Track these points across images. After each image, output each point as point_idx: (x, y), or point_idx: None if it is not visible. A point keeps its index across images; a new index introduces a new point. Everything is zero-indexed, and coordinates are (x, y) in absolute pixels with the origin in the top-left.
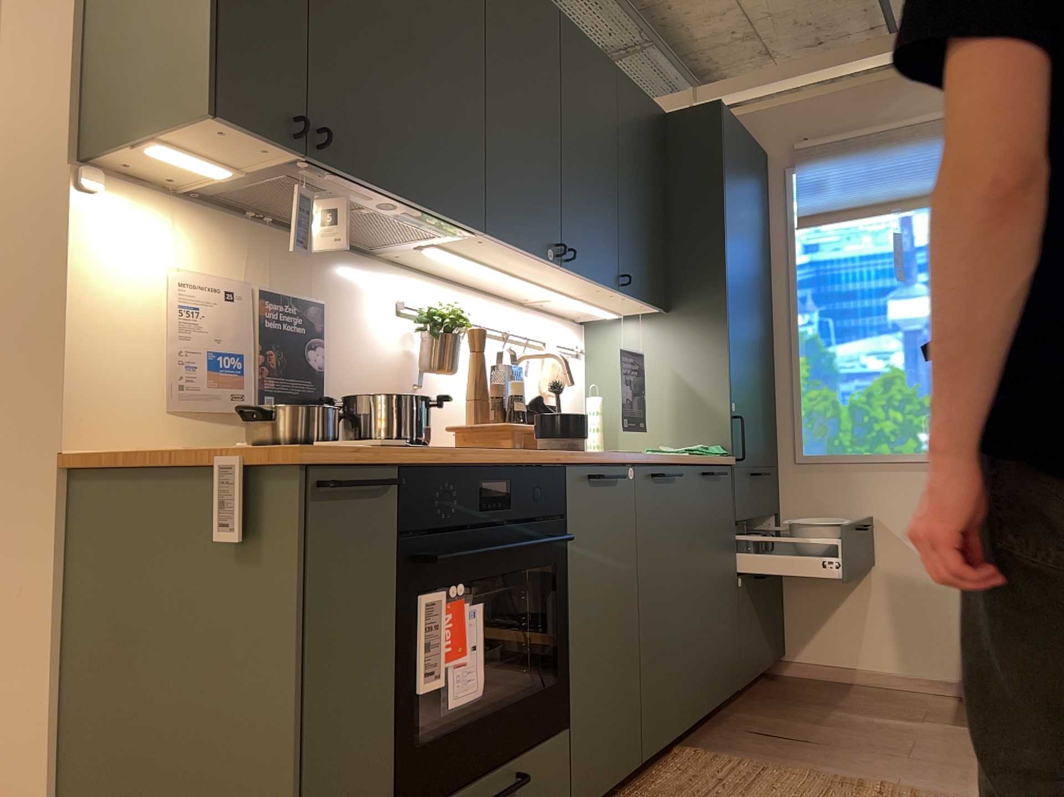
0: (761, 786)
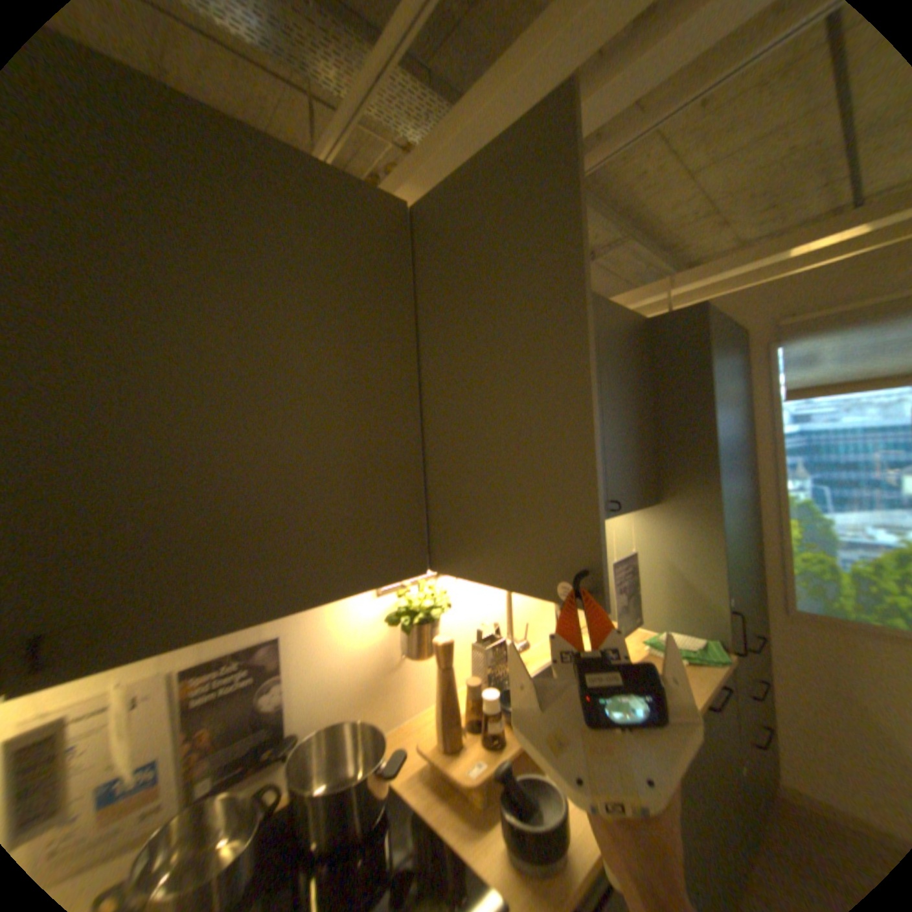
0: None
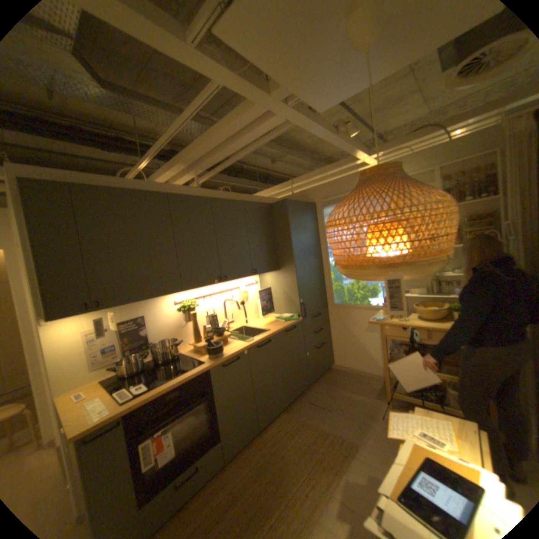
0: (297, 437)
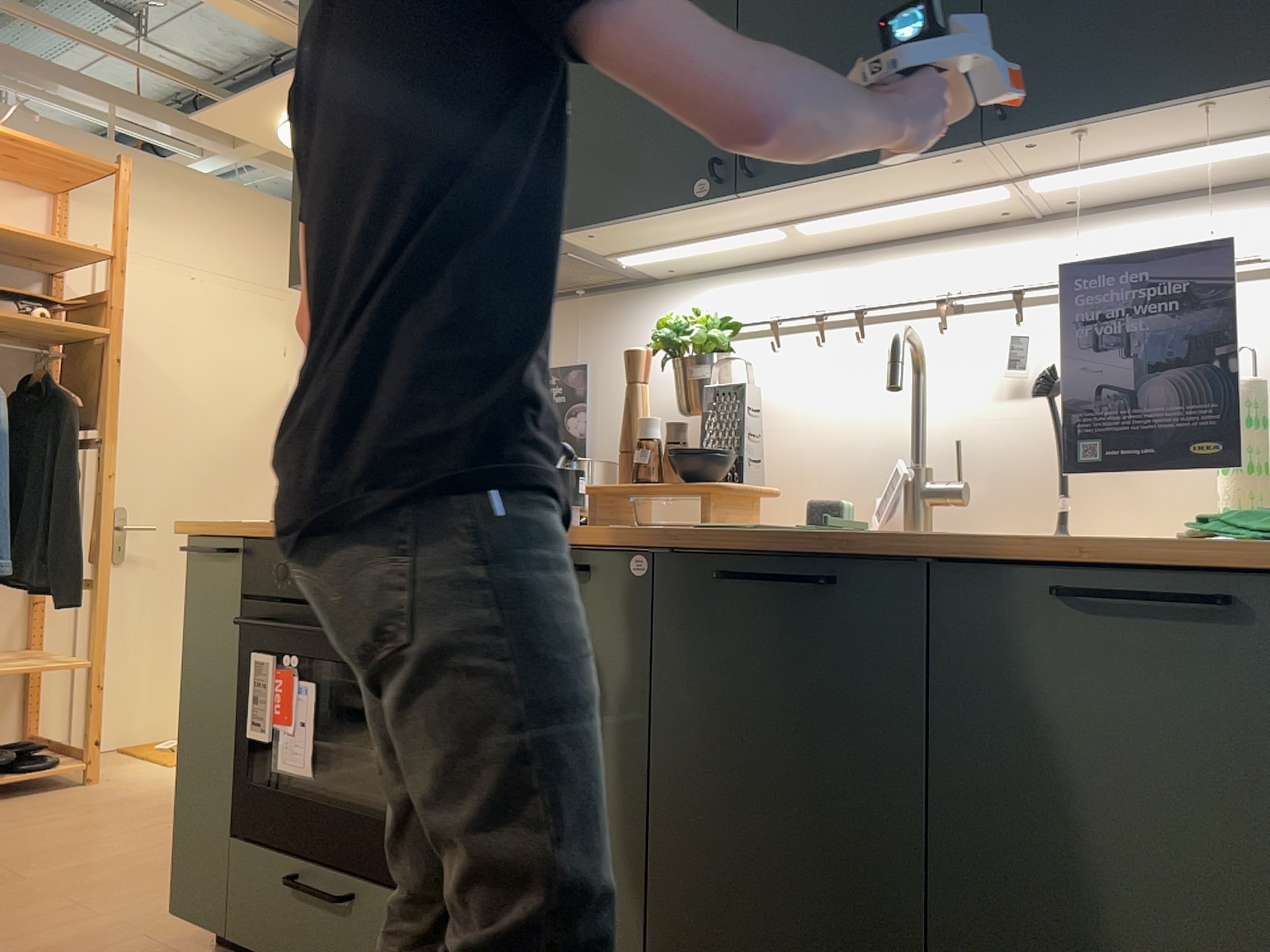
0: None
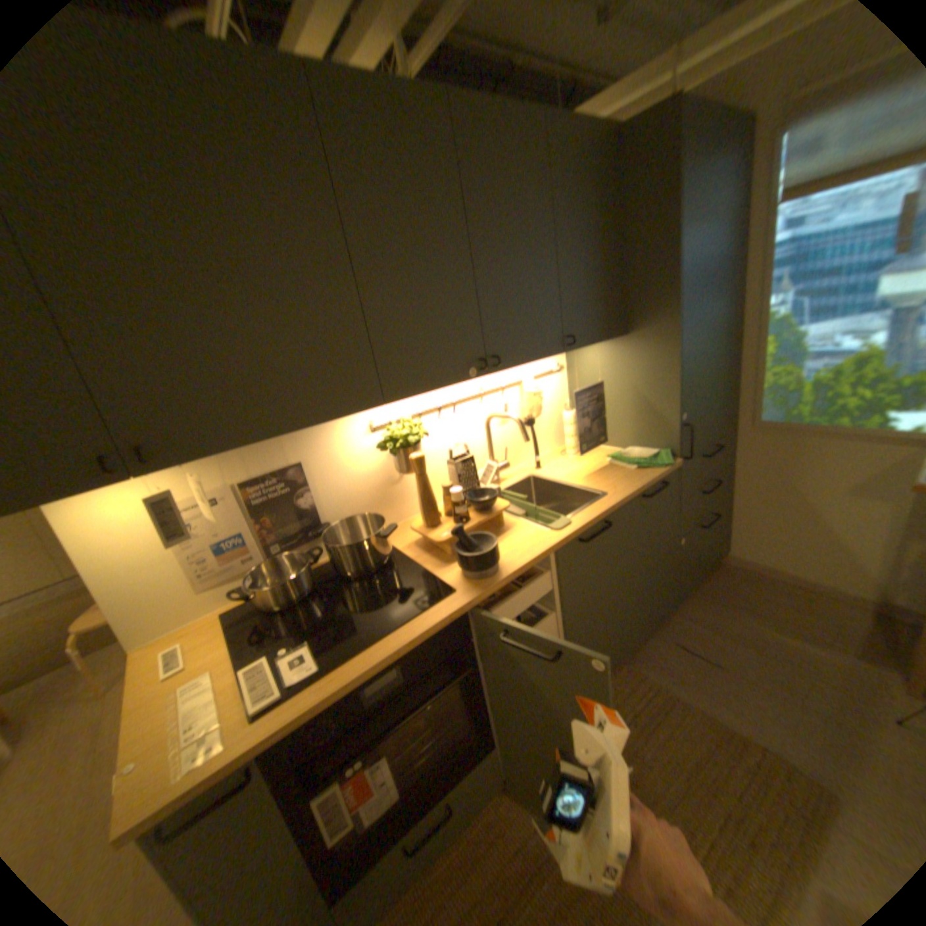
0: (663, 732)
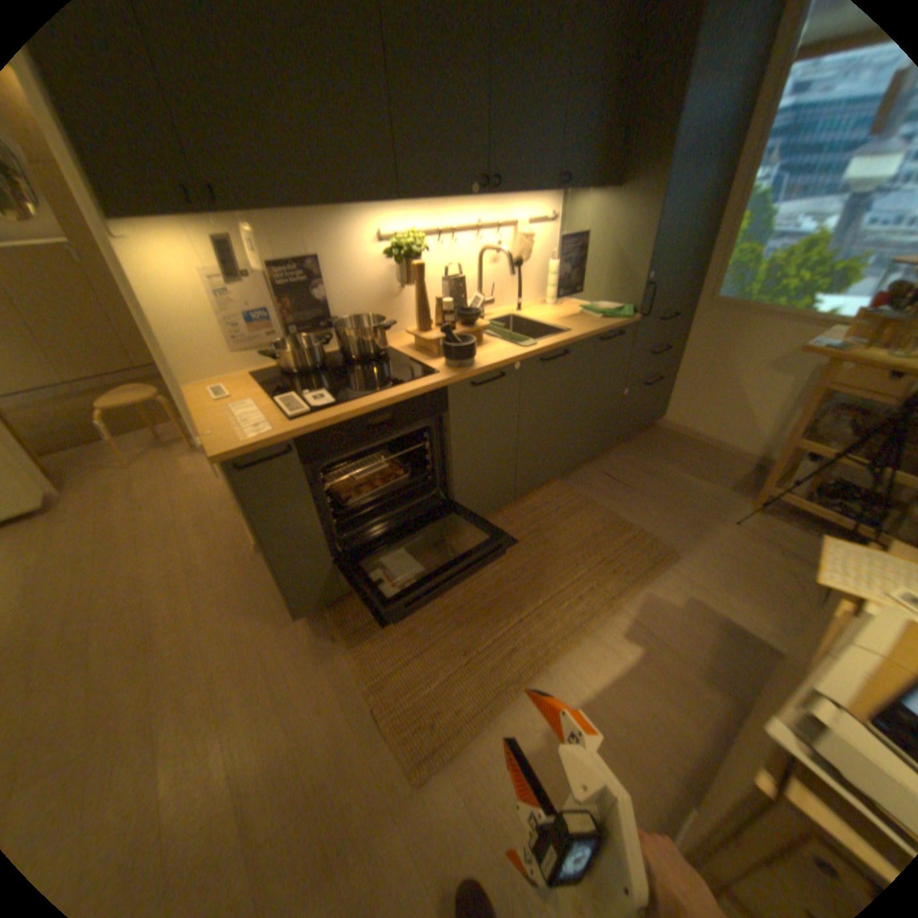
0: (574, 517)
